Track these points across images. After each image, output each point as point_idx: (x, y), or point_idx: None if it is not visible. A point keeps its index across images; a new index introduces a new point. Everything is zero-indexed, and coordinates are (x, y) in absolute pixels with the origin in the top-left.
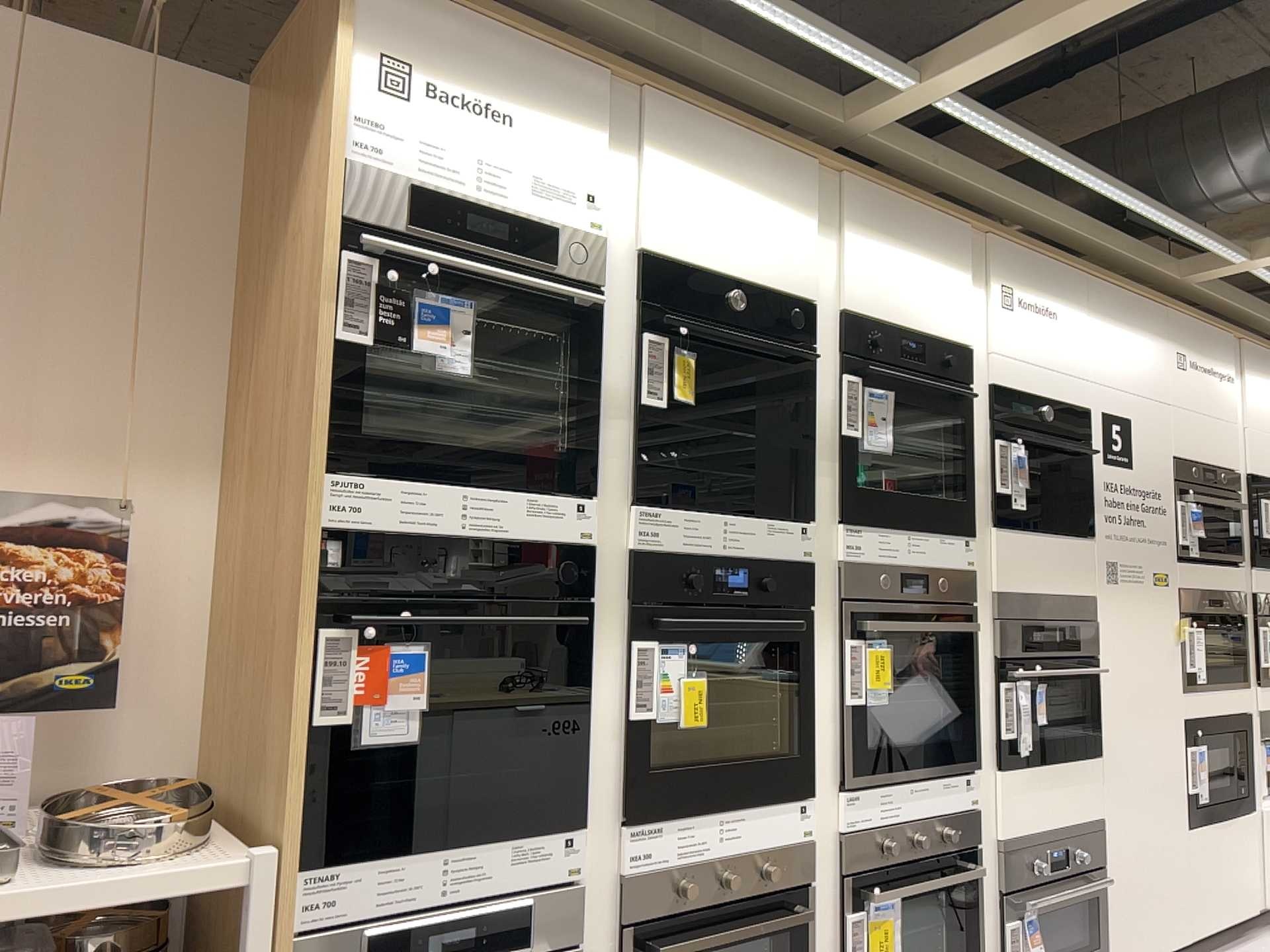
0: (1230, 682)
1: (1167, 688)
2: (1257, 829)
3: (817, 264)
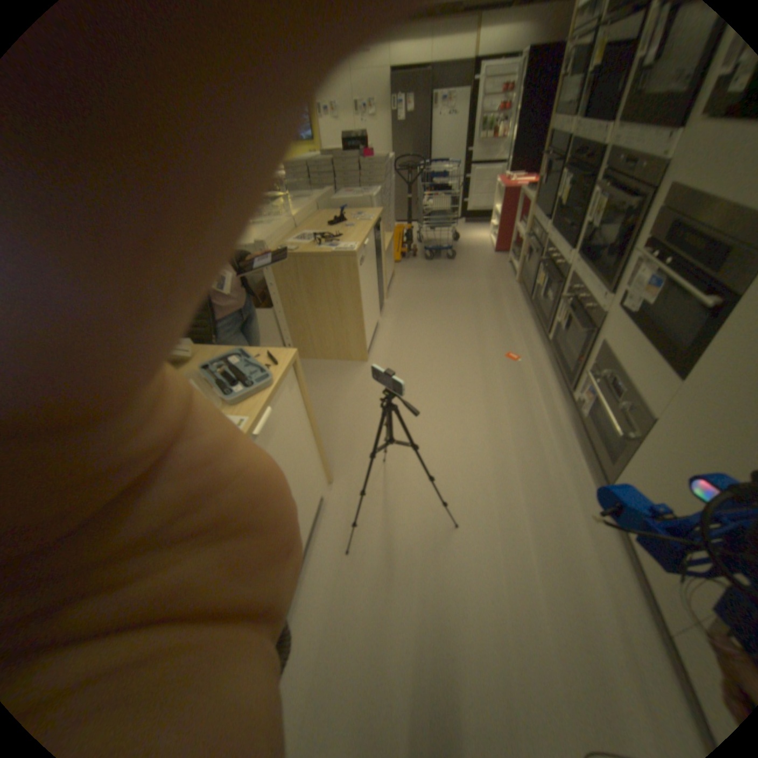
0: None
1: None
2: None
3: None
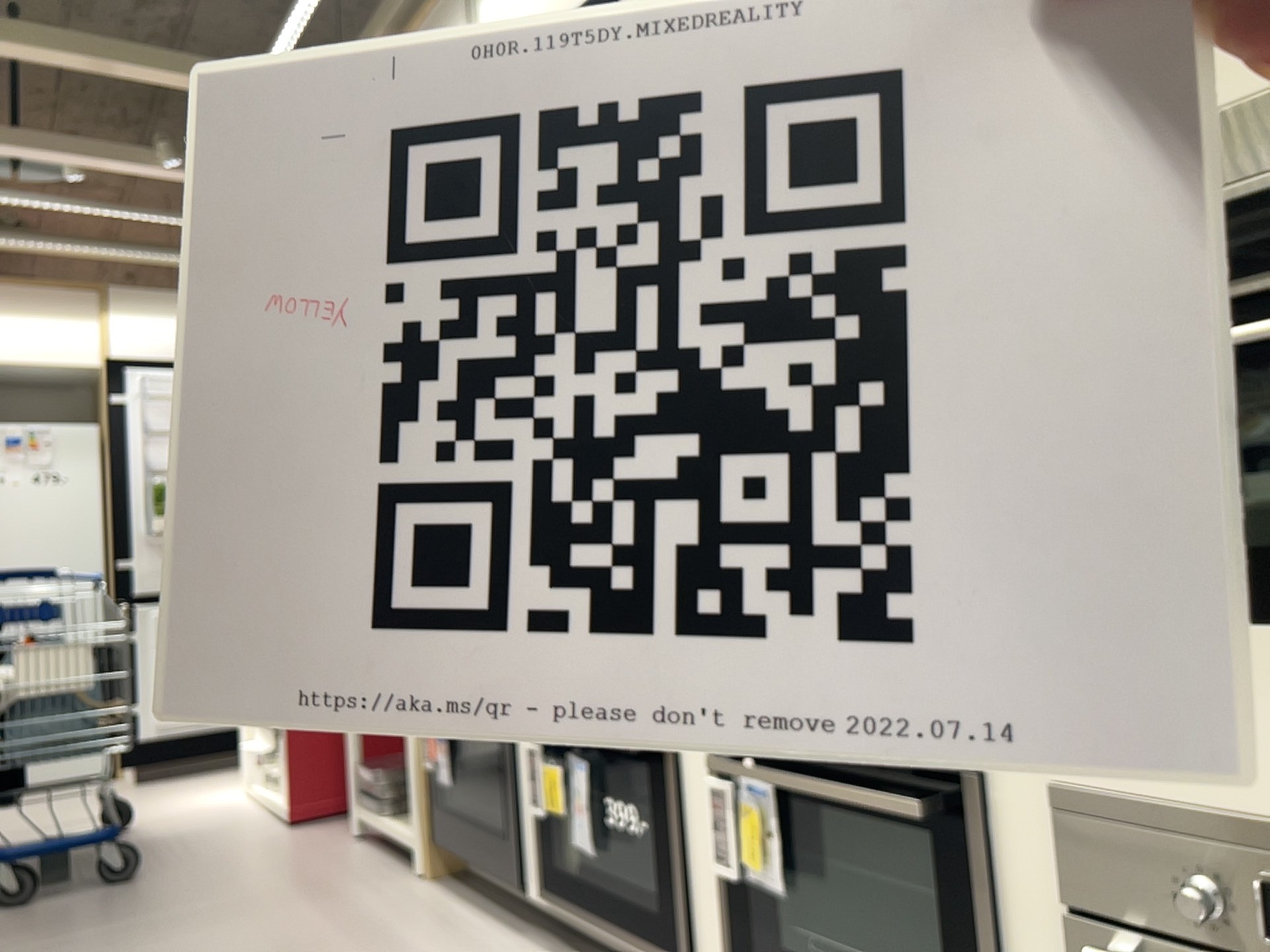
0: None
1: None
2: None
3: None
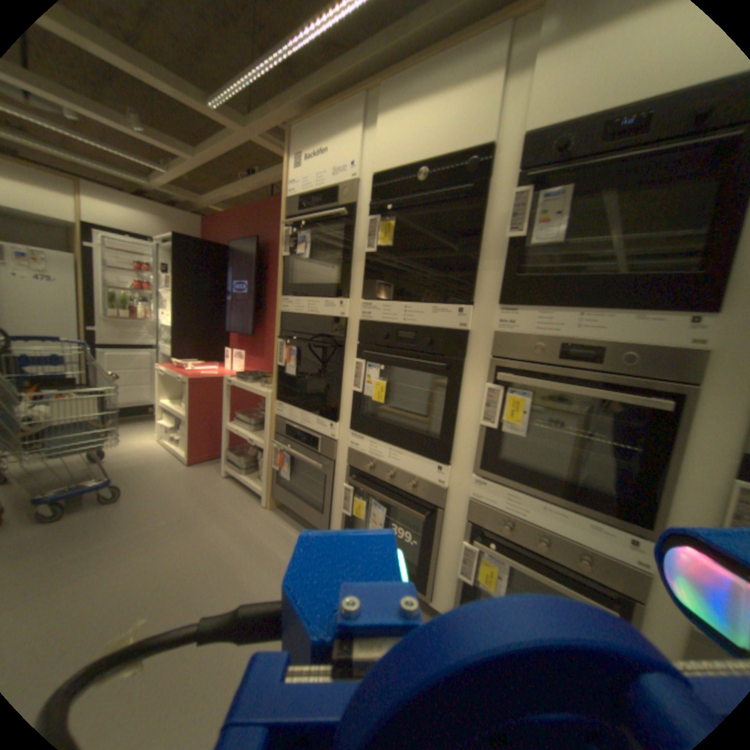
0: None
1: None
2: None
3: (505, 108)
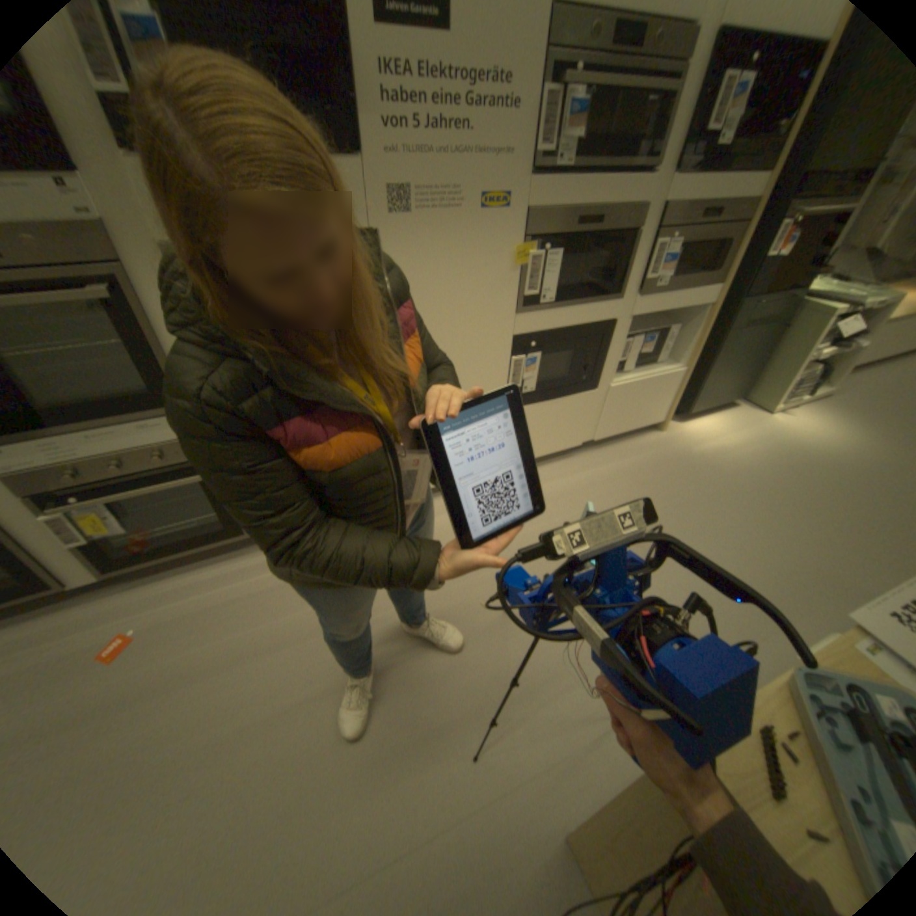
0: (594, 298)
1: (493, 314)
2: (599, 399)
3: None
